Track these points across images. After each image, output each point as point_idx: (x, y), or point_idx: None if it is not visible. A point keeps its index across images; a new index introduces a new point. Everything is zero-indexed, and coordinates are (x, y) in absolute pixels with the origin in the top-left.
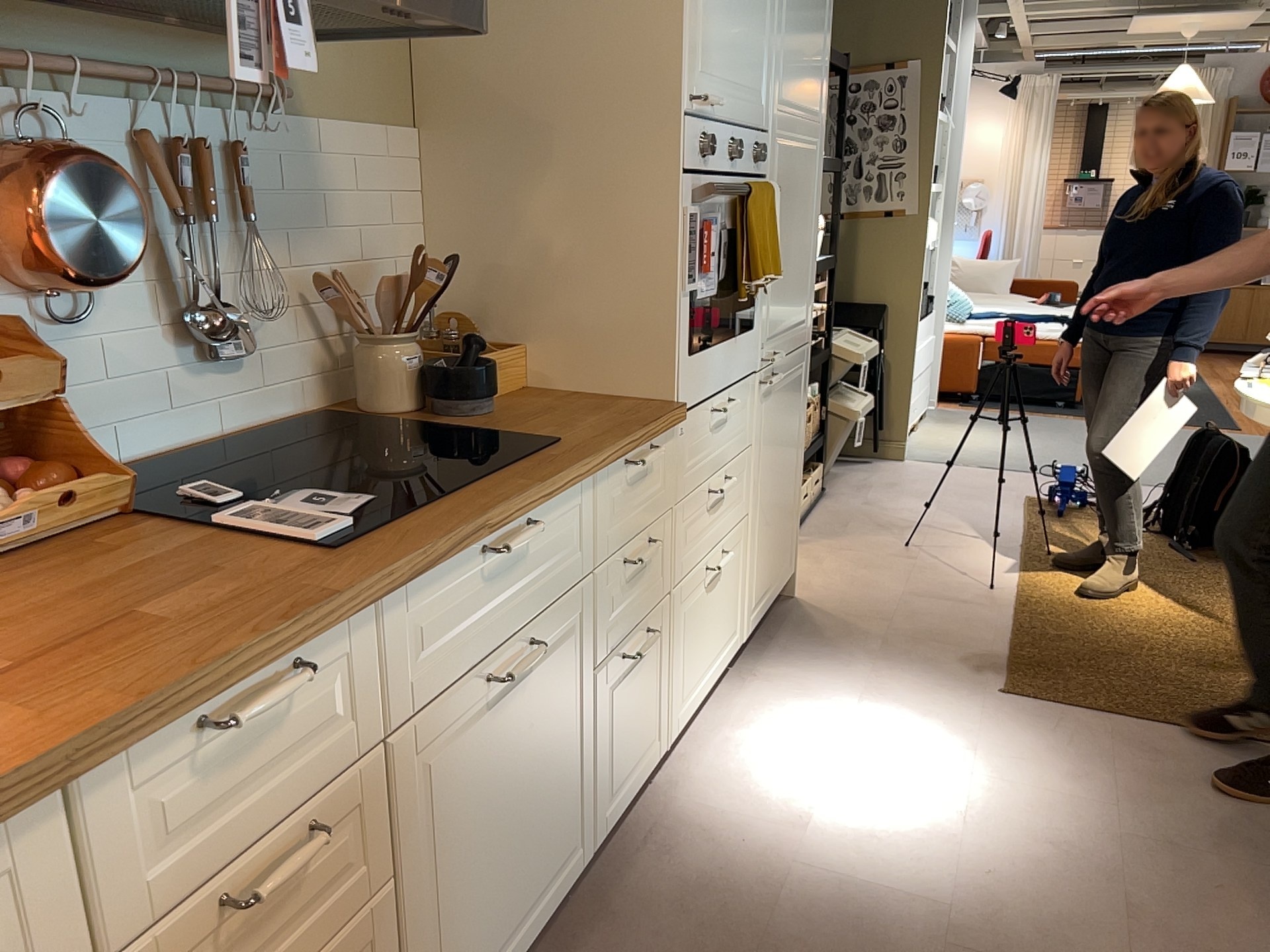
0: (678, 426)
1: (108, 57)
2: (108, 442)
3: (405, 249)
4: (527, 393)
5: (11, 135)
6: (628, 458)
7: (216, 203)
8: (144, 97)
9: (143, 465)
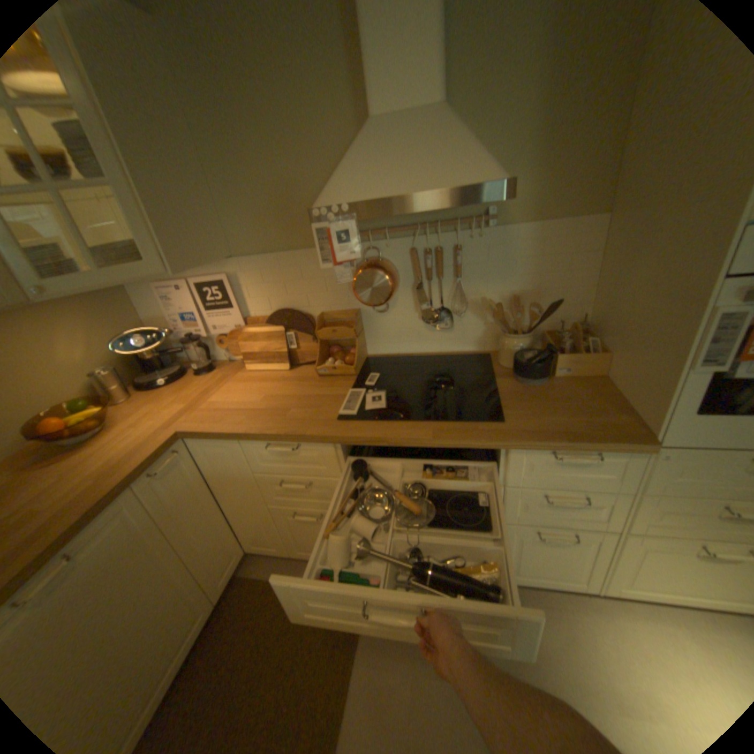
0: (660, 453)
1: (404, 220)
2: (394, 346)
3: (575, 282)
4: (592, 381)
5: (369, 255)
6: (560, 451)
7: (445, 269)
8: (418, 232)
9: (406, 355)
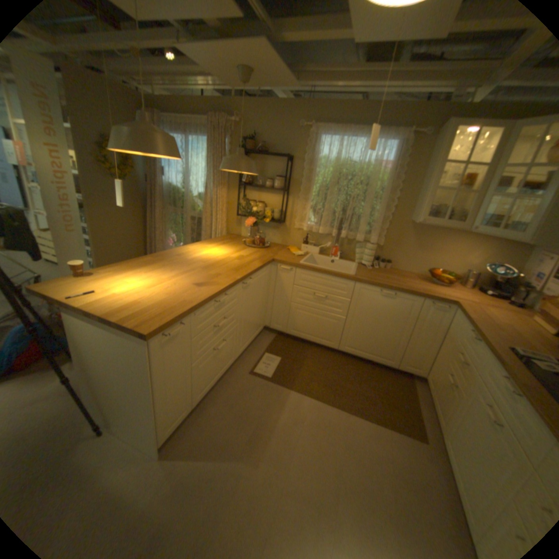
0: None
1: None
2: None
3: None
4: None
5: None
6: None
7: None
8: None
9: None
